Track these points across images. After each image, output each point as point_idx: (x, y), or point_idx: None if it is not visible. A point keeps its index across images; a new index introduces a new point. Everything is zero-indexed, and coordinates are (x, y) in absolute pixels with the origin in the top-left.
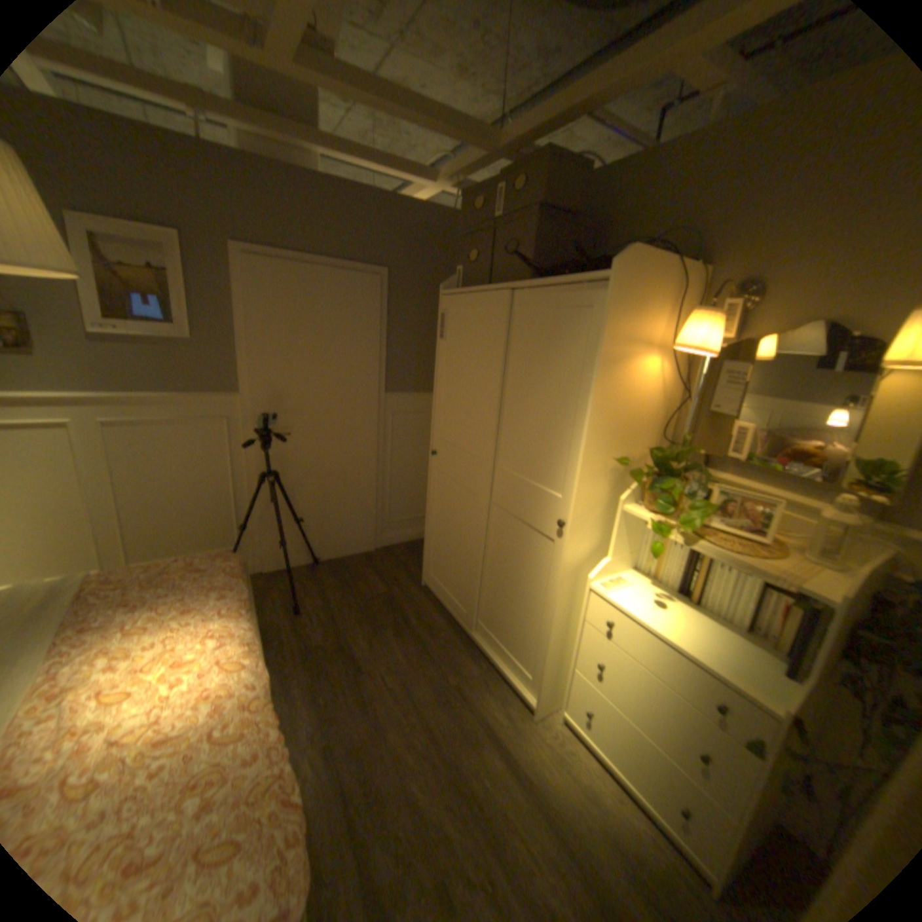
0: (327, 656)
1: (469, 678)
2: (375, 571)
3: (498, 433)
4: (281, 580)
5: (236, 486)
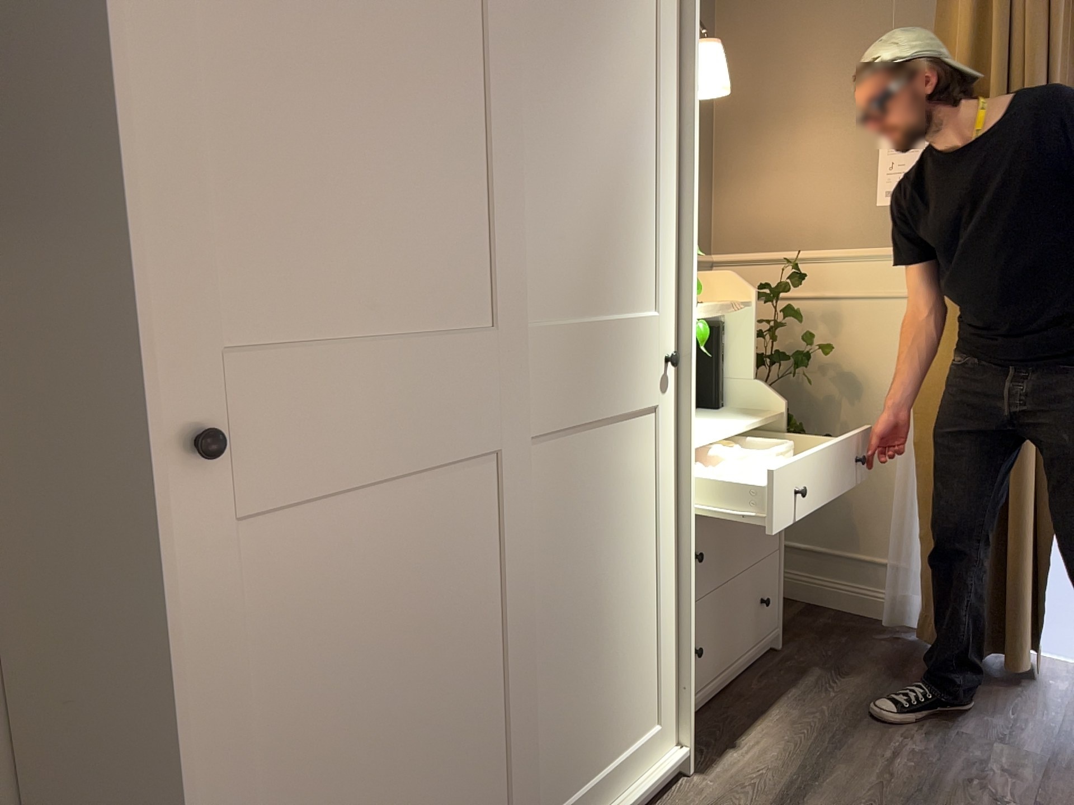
0: None
1: None
2: None
3: (522, 233)
4: None
5: None
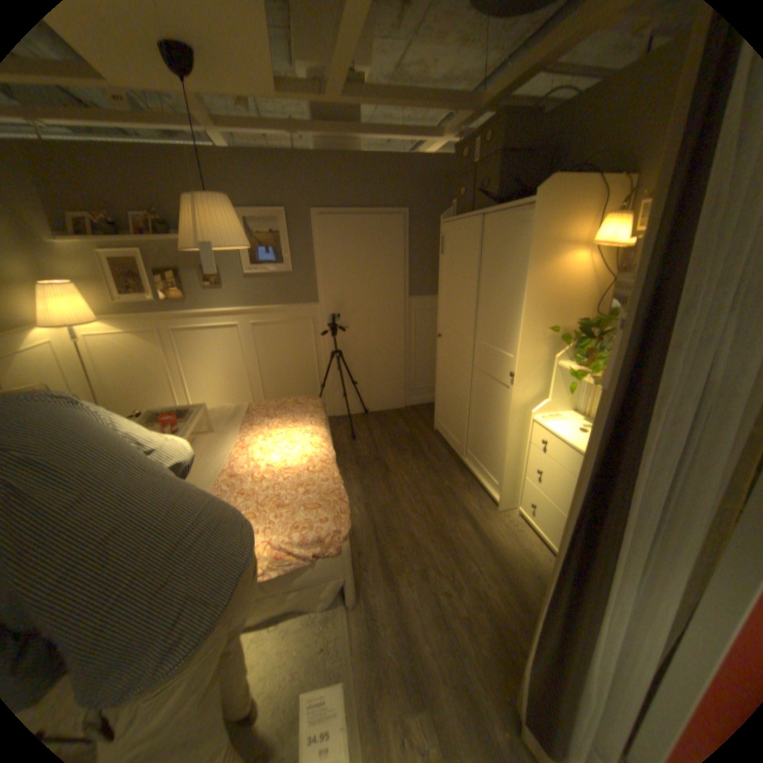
0: (370, 462)
1: (458, 484)
2: (403, 420)
3: (477, 317)
4: (345, 421)
5: (319, 361)
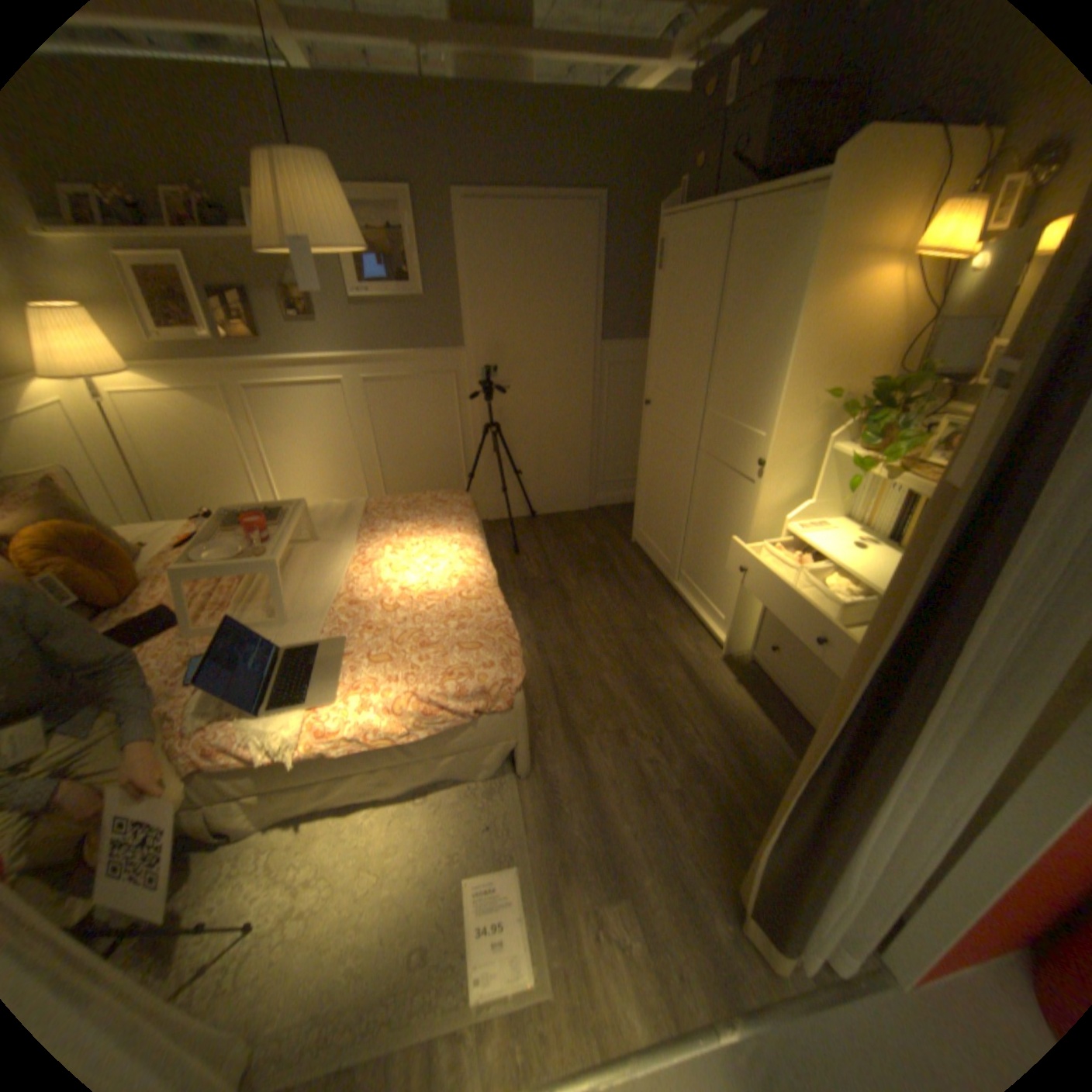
0: (542, 586)
1: (666, 618)
2: (588, 527)
3: (711, 373)
4: (503, 528)
5: (465, 439)
